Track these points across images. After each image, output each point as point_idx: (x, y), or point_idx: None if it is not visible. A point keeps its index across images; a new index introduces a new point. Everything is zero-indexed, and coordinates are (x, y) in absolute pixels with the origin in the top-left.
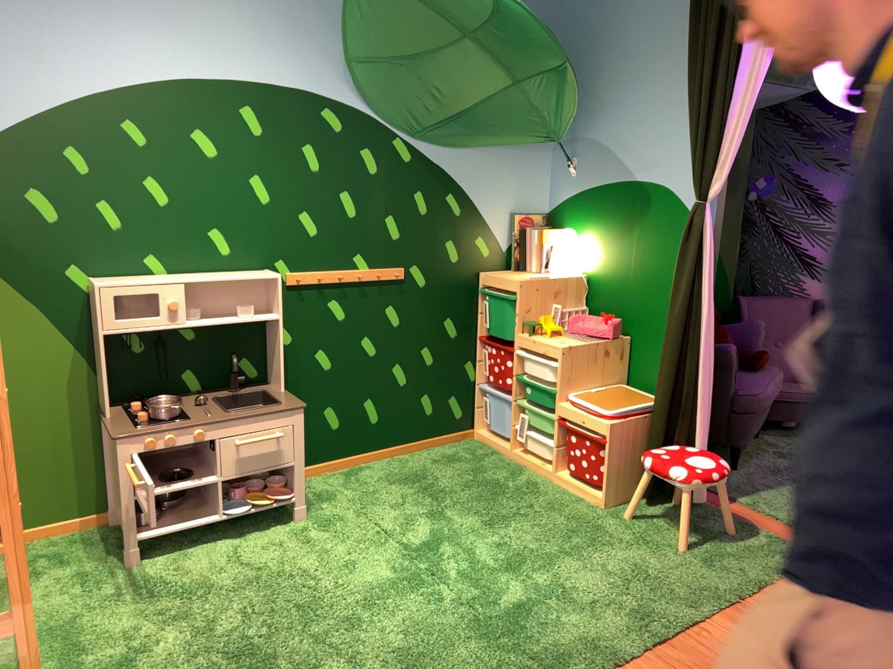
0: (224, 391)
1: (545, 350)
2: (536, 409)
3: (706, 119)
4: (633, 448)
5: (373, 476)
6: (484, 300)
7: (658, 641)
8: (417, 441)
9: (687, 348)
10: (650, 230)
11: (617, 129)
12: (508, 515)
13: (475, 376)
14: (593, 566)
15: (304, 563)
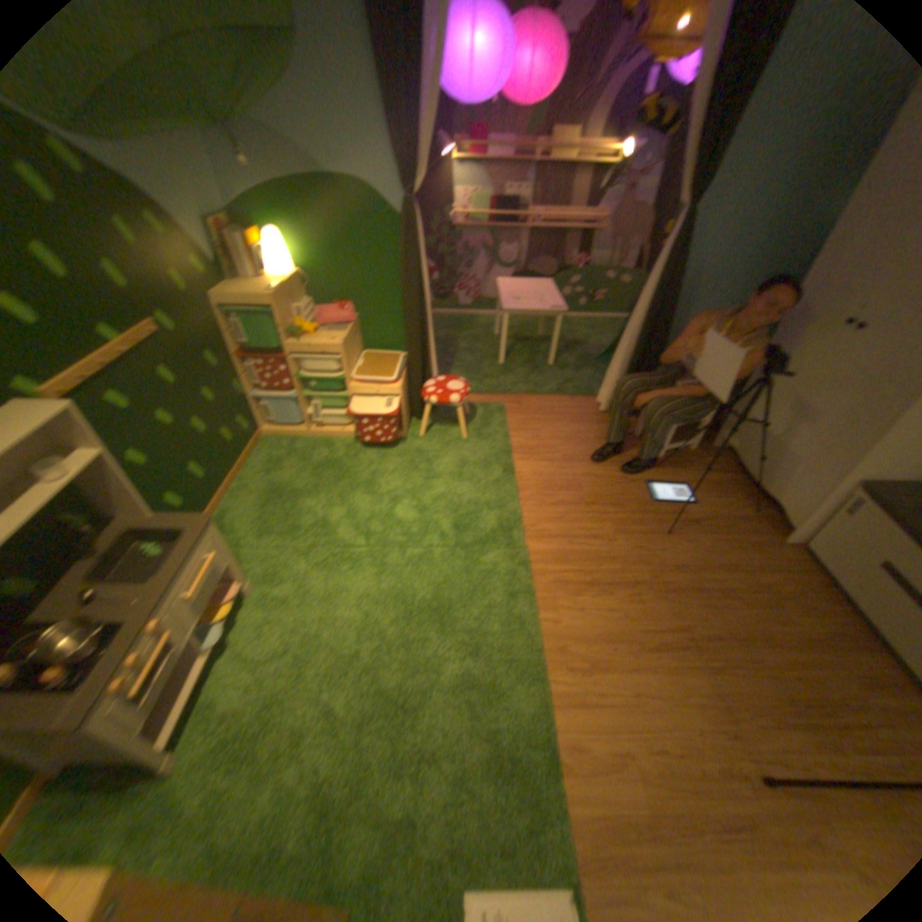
0: (78, 560)
1: (323, 349)
2: (323, 395)
3: (404, 115)
4: (406, 393)
5: (240, 513)
6: (224, 319)
7: (515, 492)
8: (235, 464)
9: (422, 316)
10: (354, 221)
11: (287, 111)
12: (368, 477)
13: (244, 388)
14: (447, 476)
15: (308, 614)
